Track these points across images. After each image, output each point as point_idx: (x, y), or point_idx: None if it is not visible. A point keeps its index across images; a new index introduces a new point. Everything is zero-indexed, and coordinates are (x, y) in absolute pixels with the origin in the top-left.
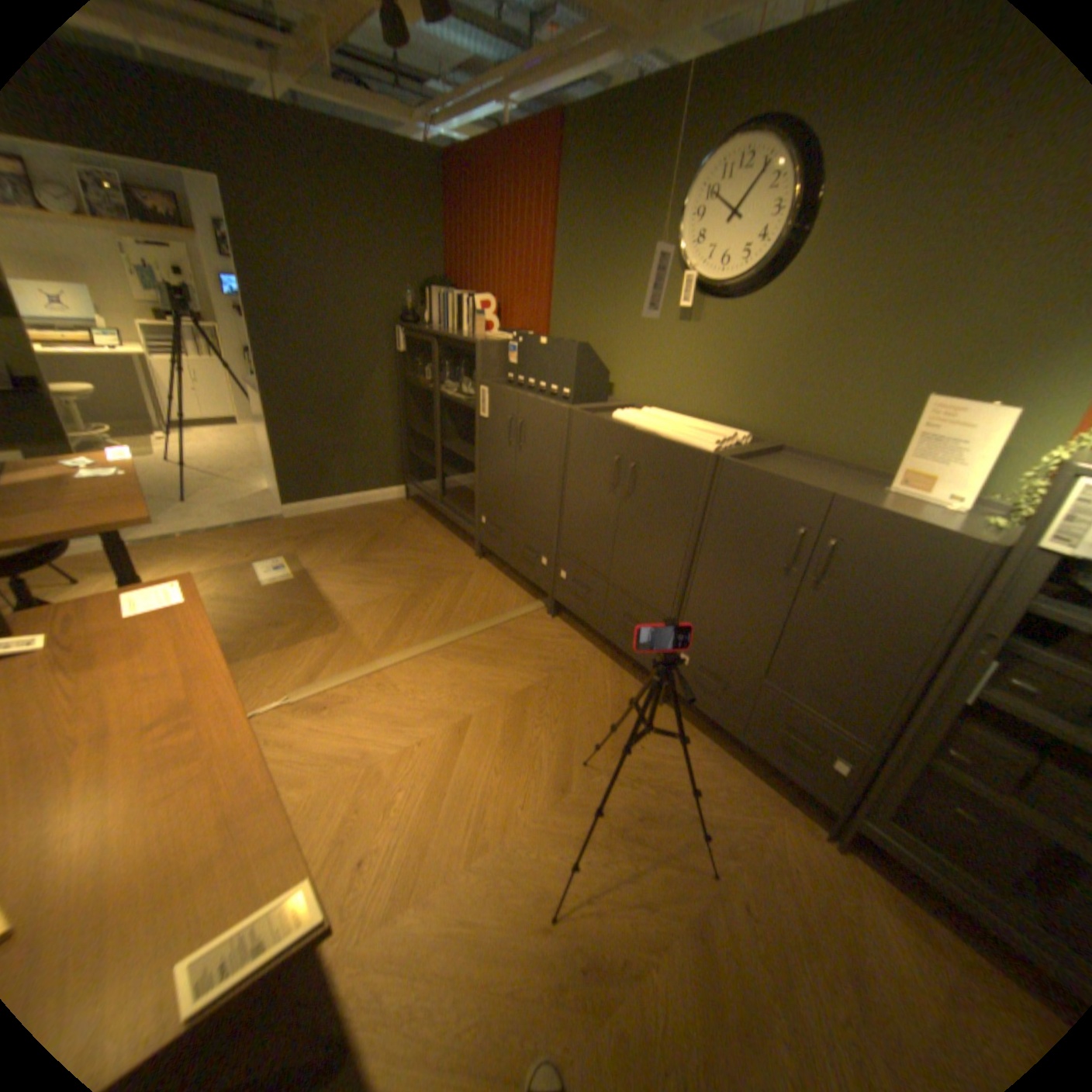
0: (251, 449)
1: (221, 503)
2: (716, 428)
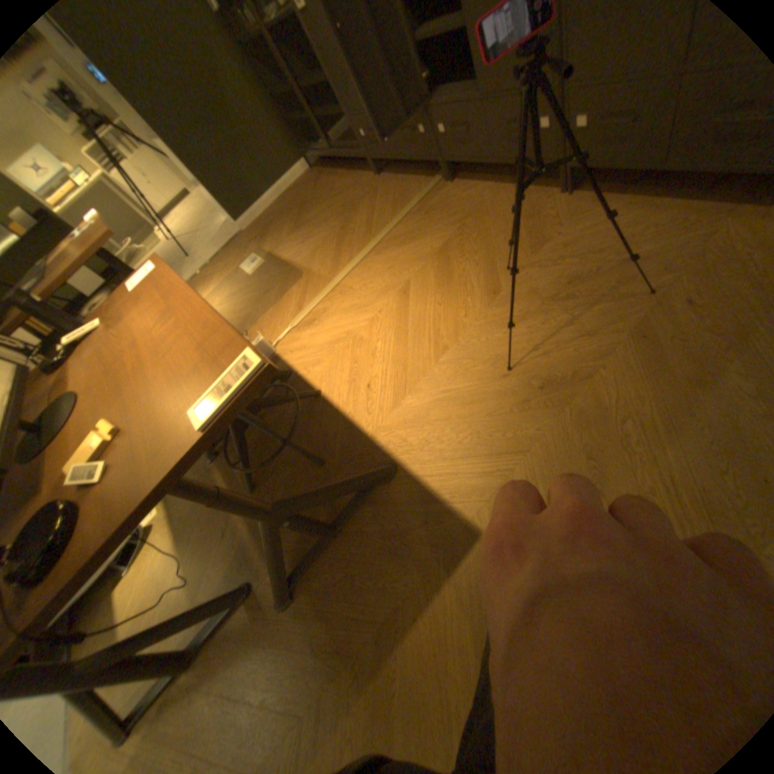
0: (204, 201)
1: (206, 243)
2: None
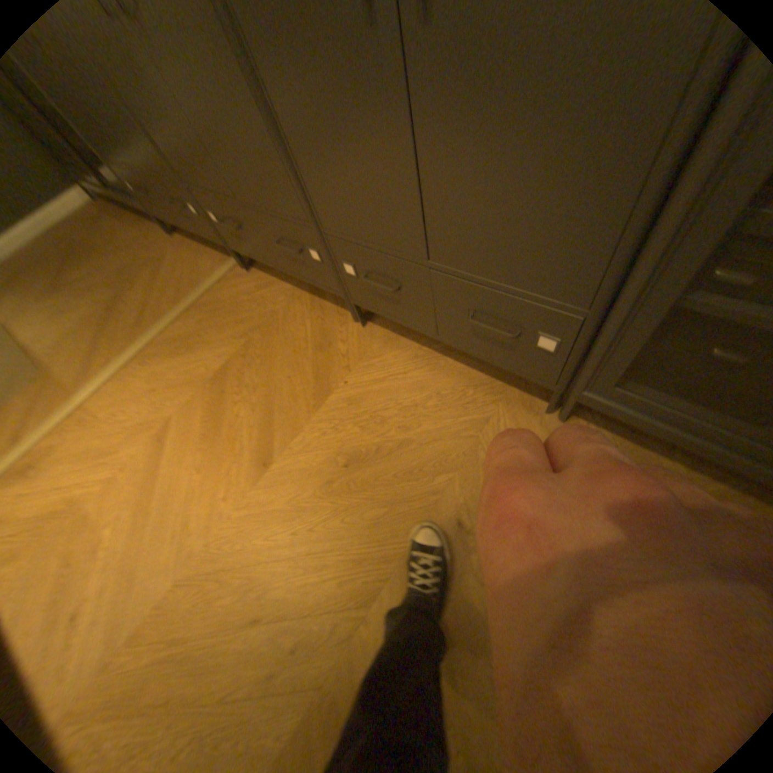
0: None
1: None
2: None
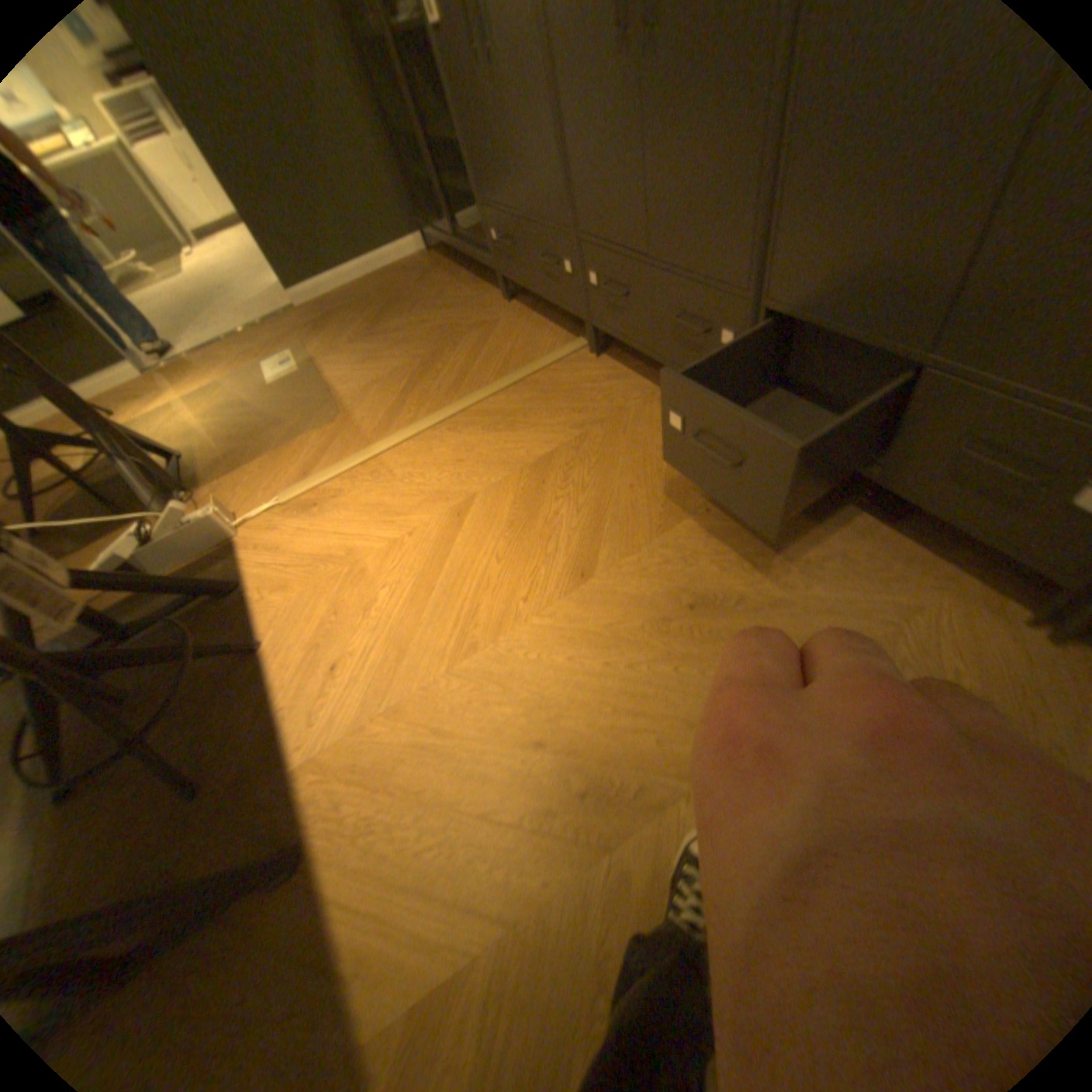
0: None
1: (234, 307)
2: None
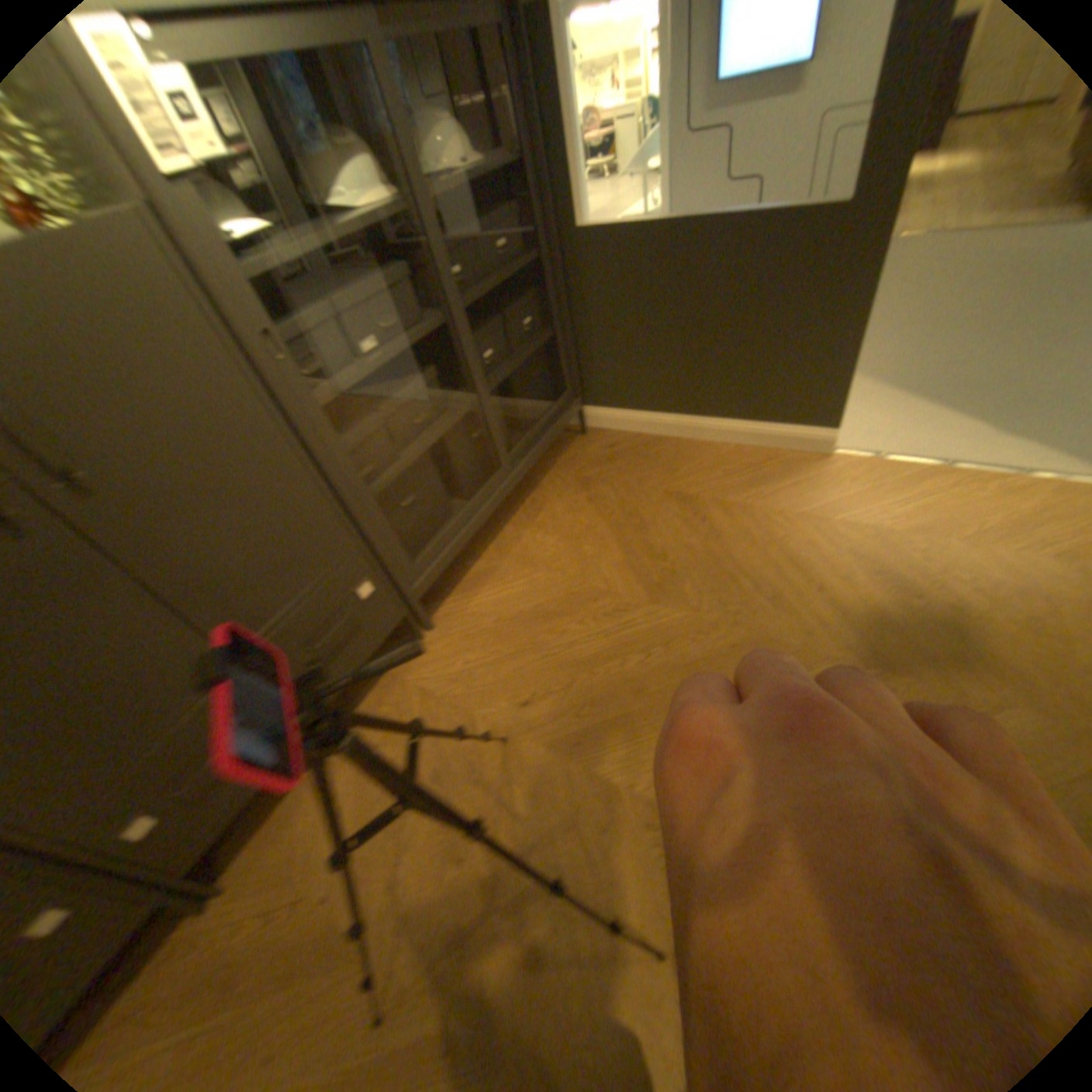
0: None
1: None
2: None
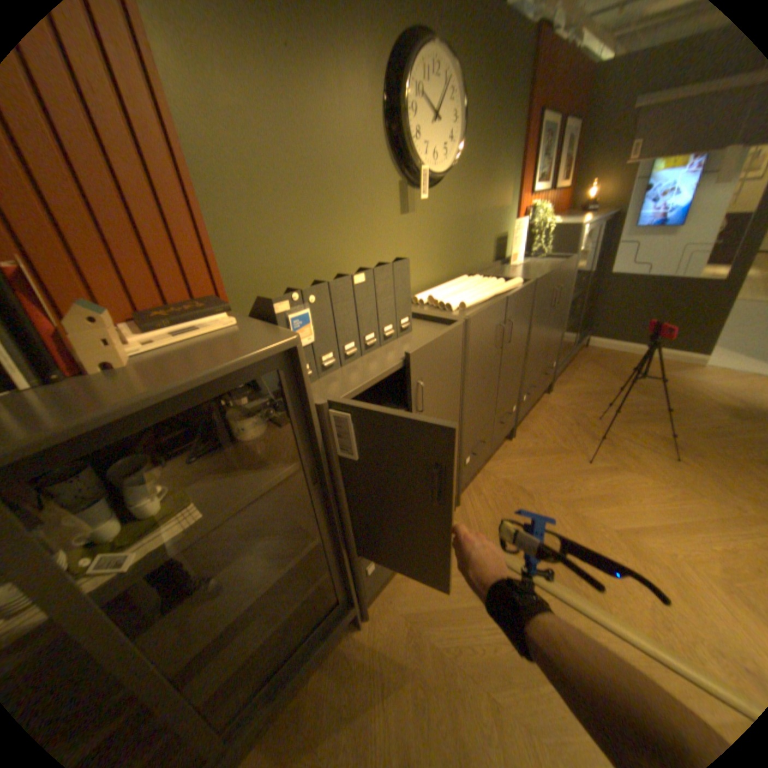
0: None
1: None
2: (472, 279)
